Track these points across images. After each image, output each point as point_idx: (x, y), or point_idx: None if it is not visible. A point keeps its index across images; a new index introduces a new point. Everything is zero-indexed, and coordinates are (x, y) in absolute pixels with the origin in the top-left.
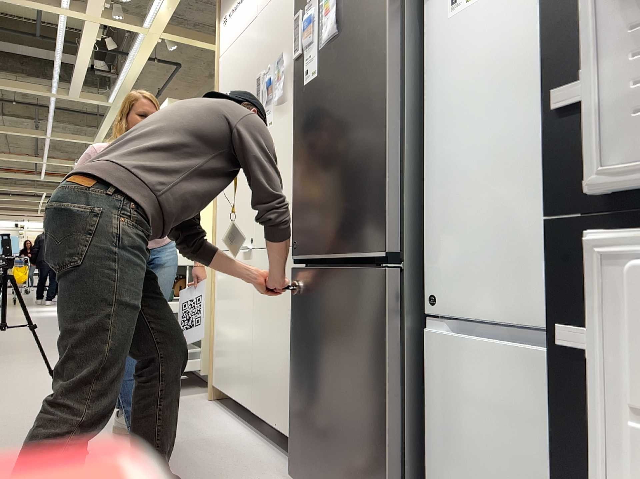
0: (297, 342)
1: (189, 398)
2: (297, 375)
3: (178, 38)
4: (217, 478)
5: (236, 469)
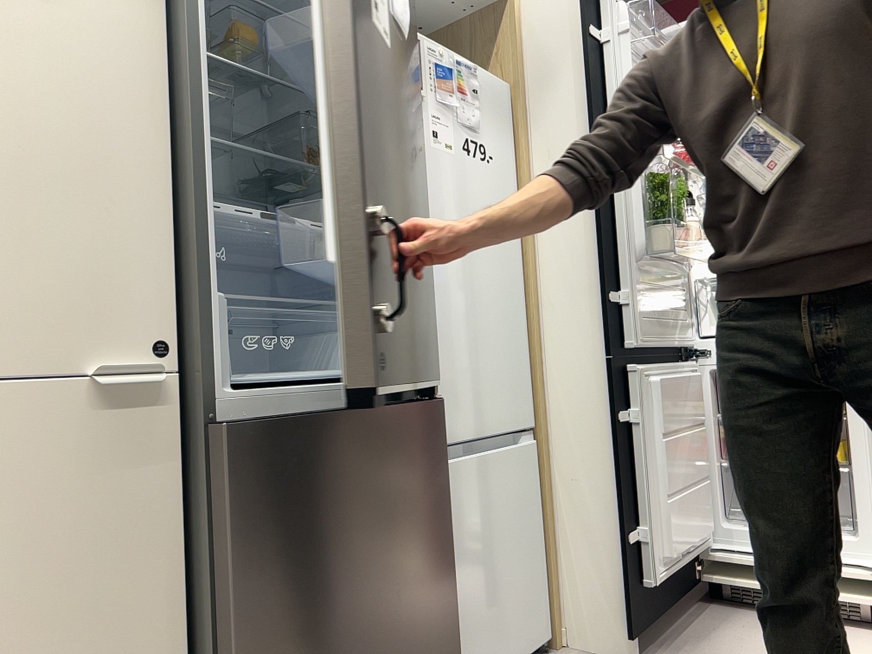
0: (260, 577)
1: None
2: (262, 650)
3: None
4: None
5: None
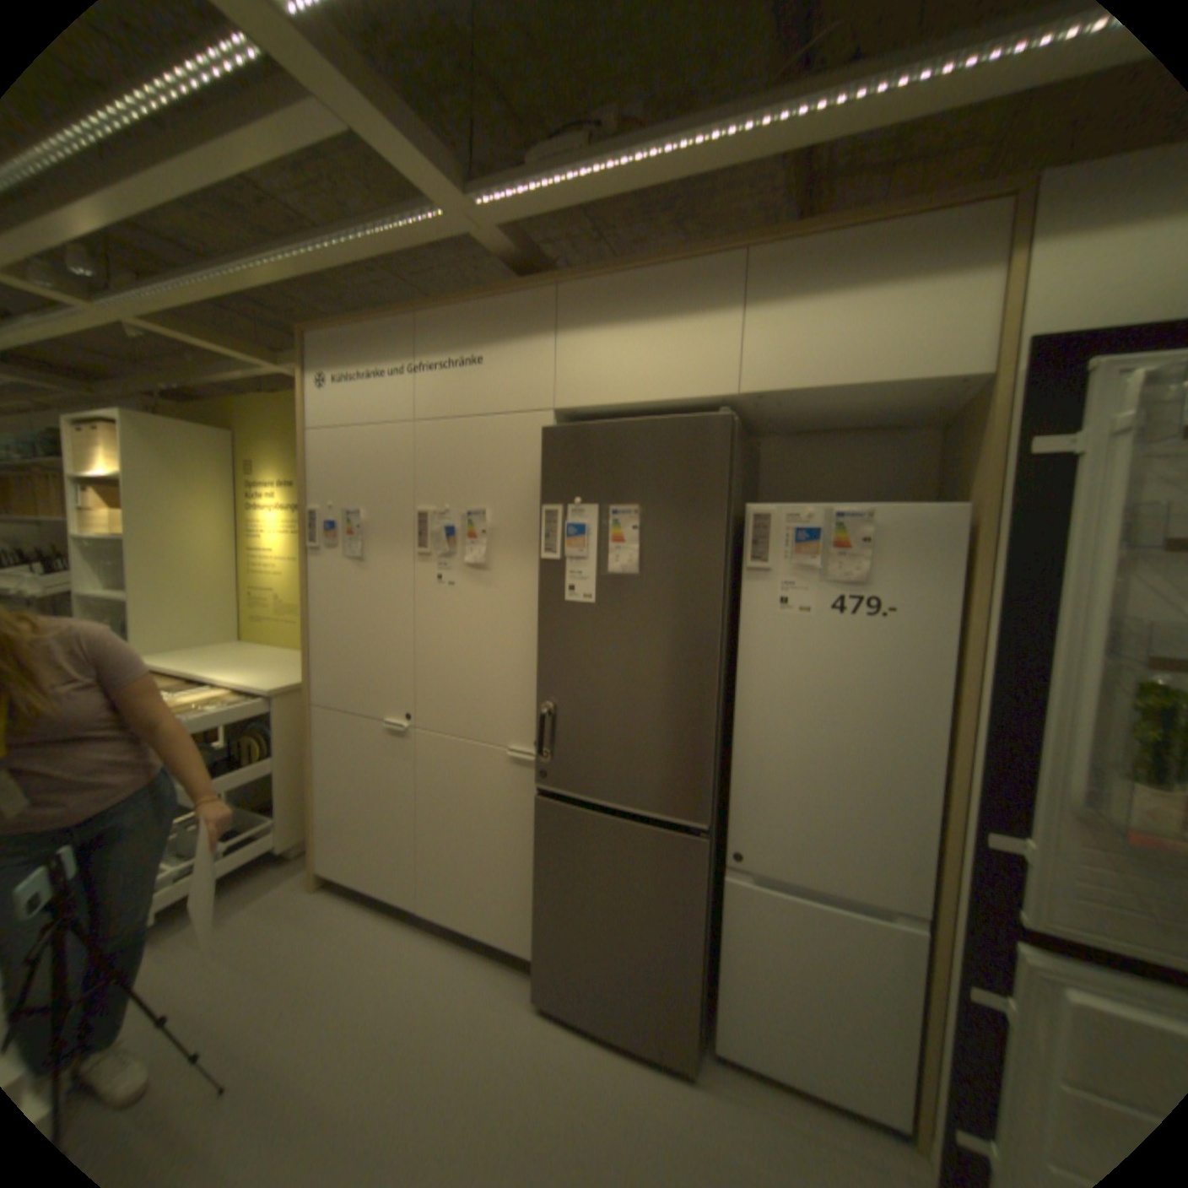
0: (547, 875)
1: (275, 896)
2: (546, 908)
3: (160, 328)
4: (444, 1039)
5: (452, 1011)
